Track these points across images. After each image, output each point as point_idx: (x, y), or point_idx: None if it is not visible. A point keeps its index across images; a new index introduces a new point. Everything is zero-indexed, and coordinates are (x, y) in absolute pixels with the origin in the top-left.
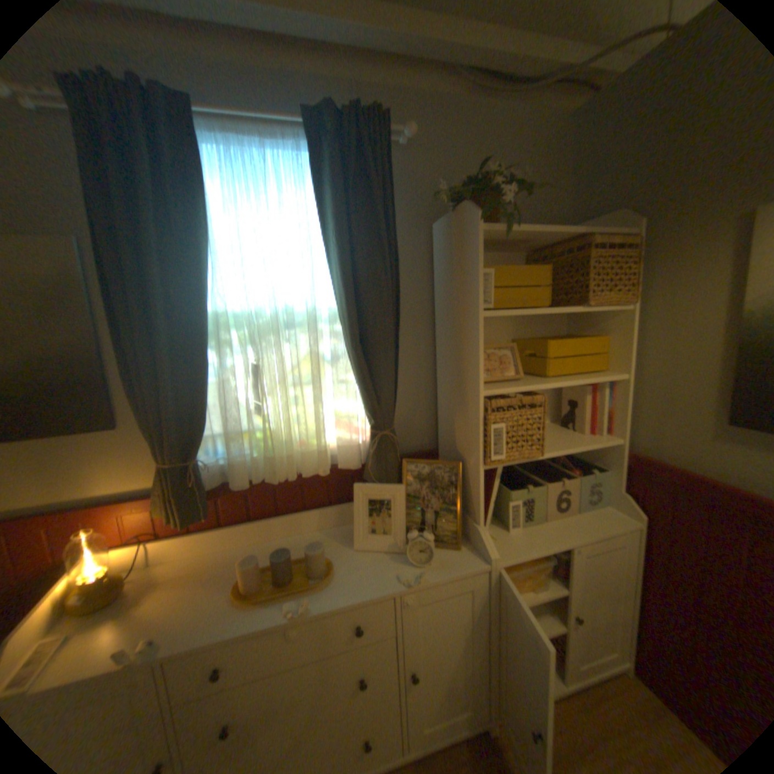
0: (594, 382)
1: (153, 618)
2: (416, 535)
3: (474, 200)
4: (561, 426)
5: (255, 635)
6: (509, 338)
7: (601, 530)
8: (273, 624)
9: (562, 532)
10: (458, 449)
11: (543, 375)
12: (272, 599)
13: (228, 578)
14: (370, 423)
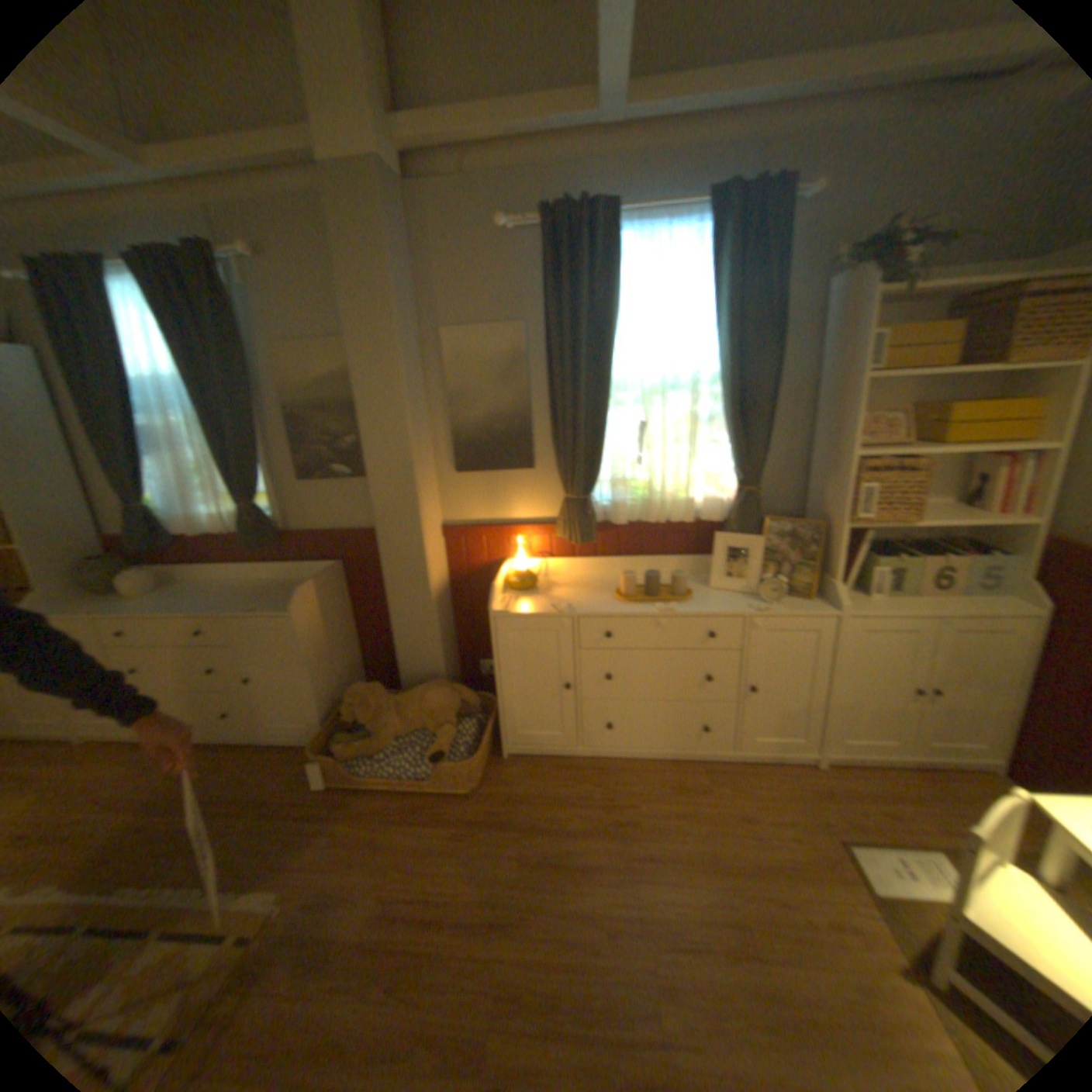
0: (1004, 449)
1: (564, 598)
2: (771, 576)
3: (878, 258)
4: (967, 506)
5: (636, 617)
6: (910, 400)
7: (984, 609)
8: (648, 613)
9: (933, 605)
10: (826, 512)
11: (942, 442)
12: (646, 600)
13: (608, 589)
14: (736, 480)
